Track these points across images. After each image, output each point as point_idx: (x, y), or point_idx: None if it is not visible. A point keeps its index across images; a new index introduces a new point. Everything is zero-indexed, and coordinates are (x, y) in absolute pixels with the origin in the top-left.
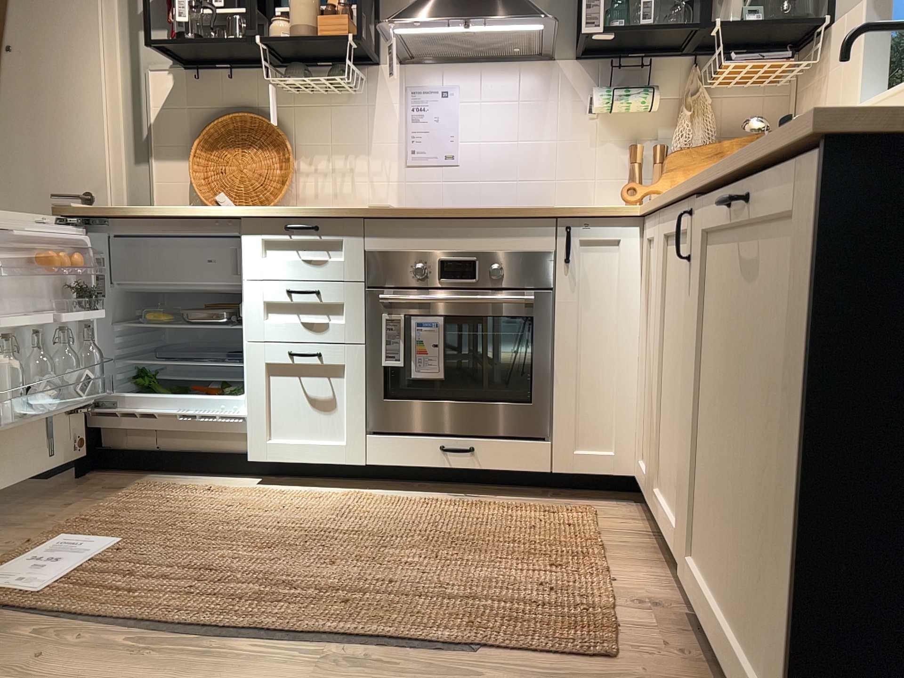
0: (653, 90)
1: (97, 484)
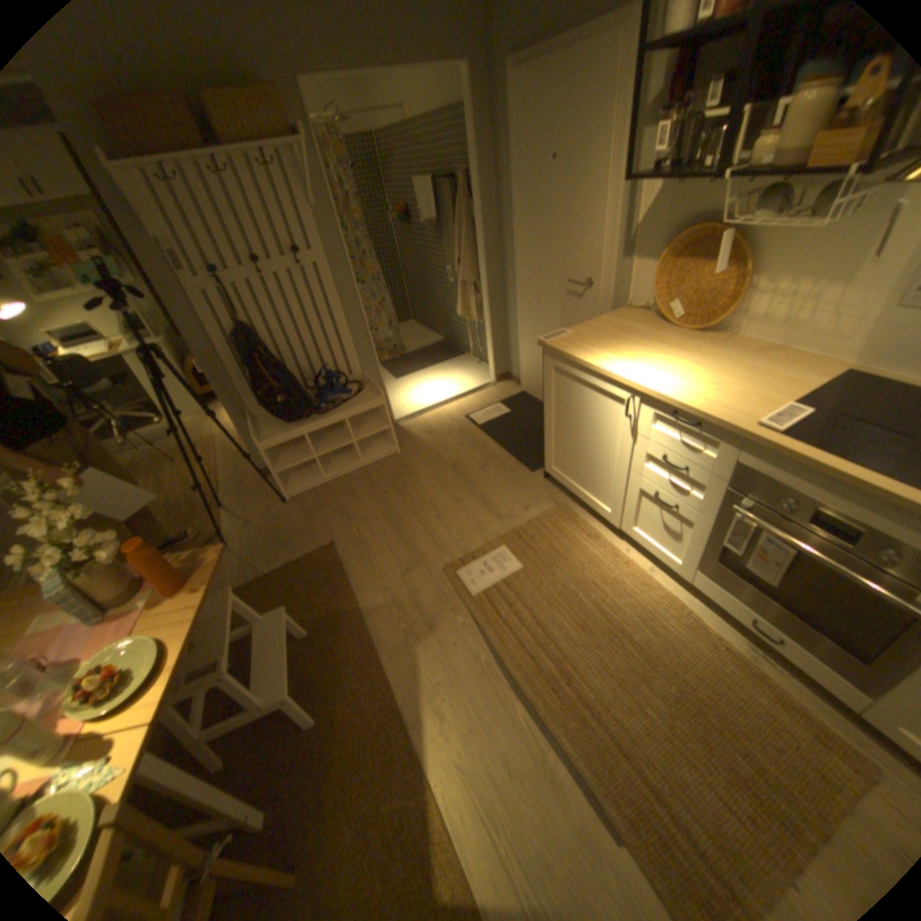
0: None
1: (550, 489)
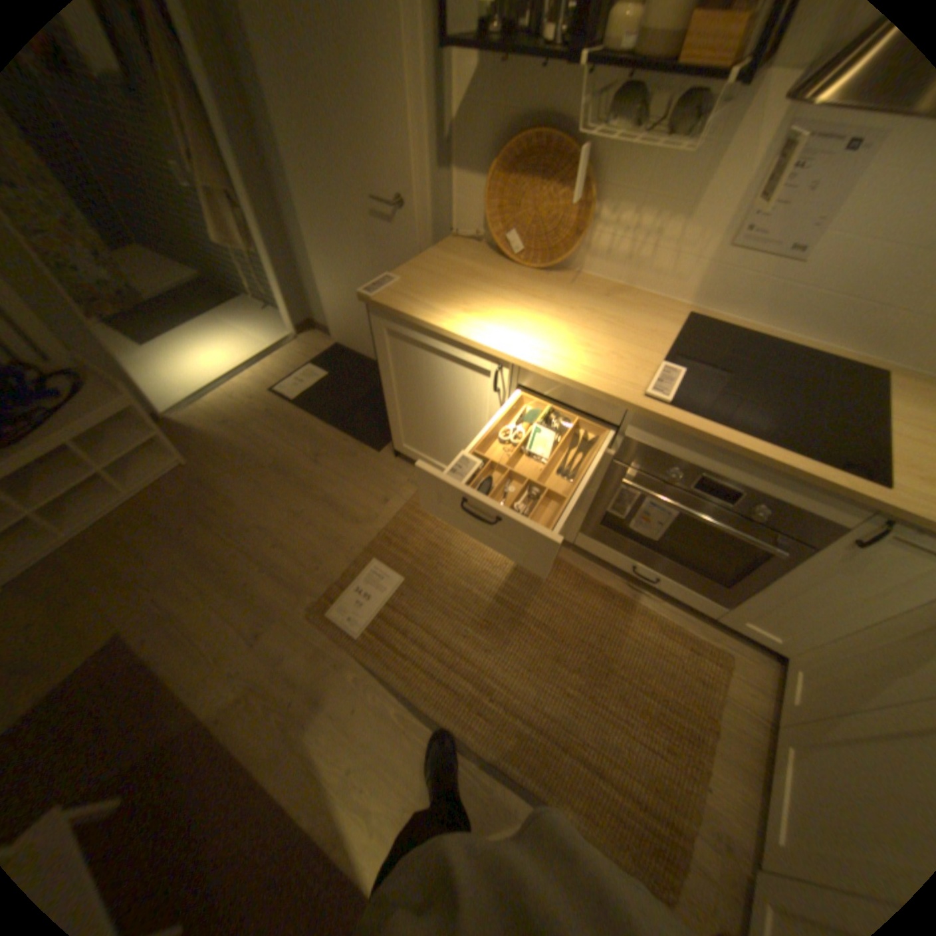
0: None
1: (405, 470)
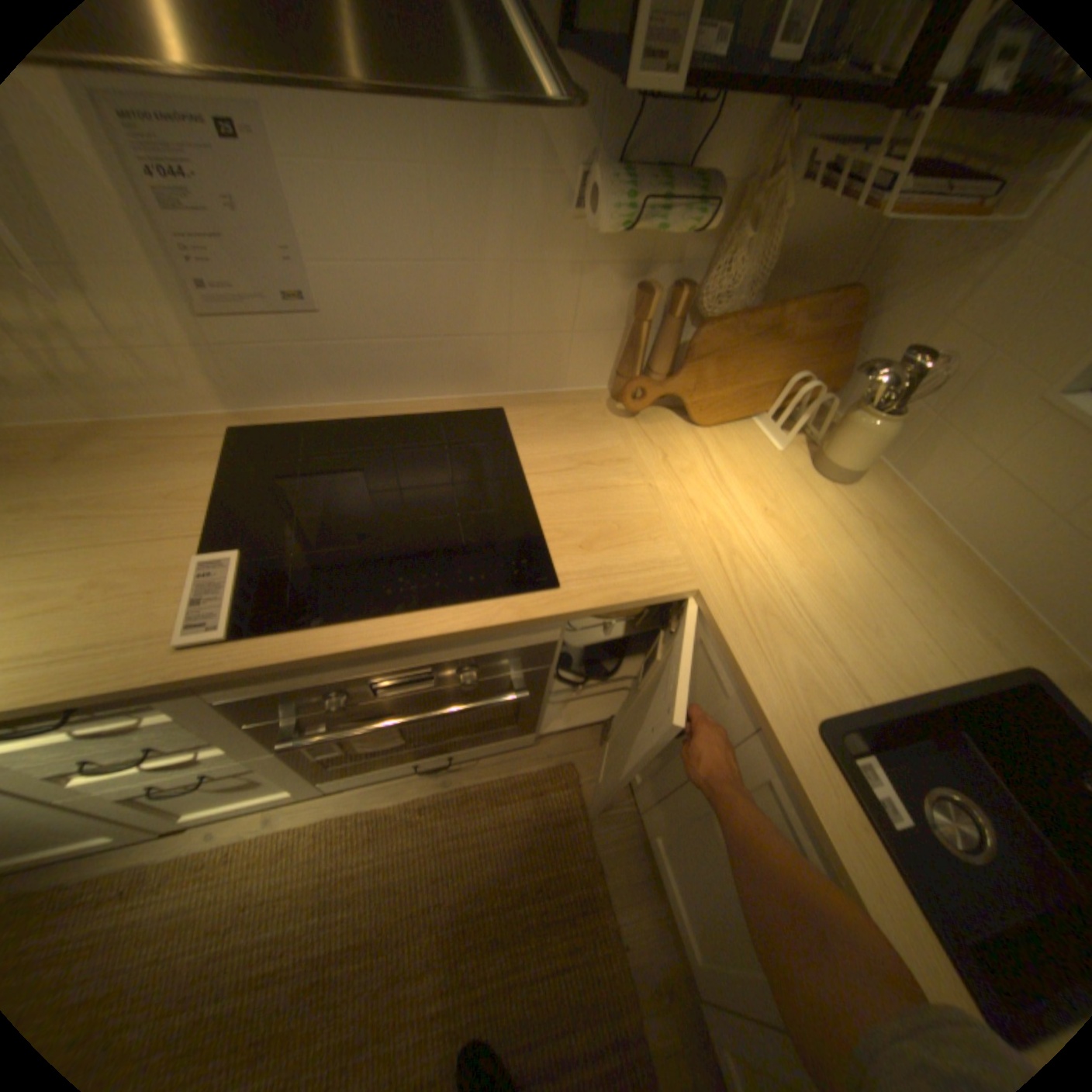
0: (721, 193)
1: None
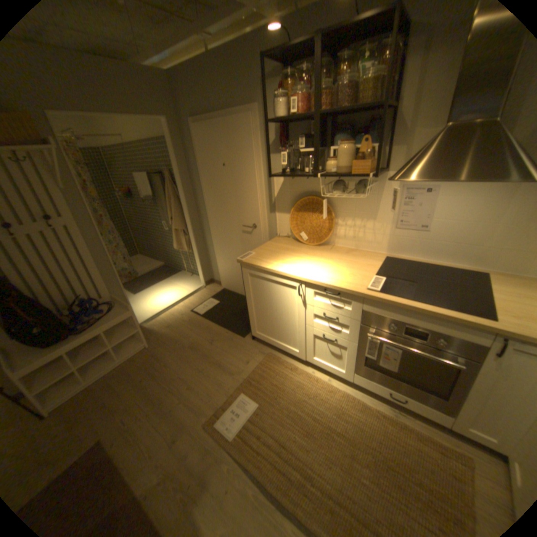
0: None
1: (258, 346)
